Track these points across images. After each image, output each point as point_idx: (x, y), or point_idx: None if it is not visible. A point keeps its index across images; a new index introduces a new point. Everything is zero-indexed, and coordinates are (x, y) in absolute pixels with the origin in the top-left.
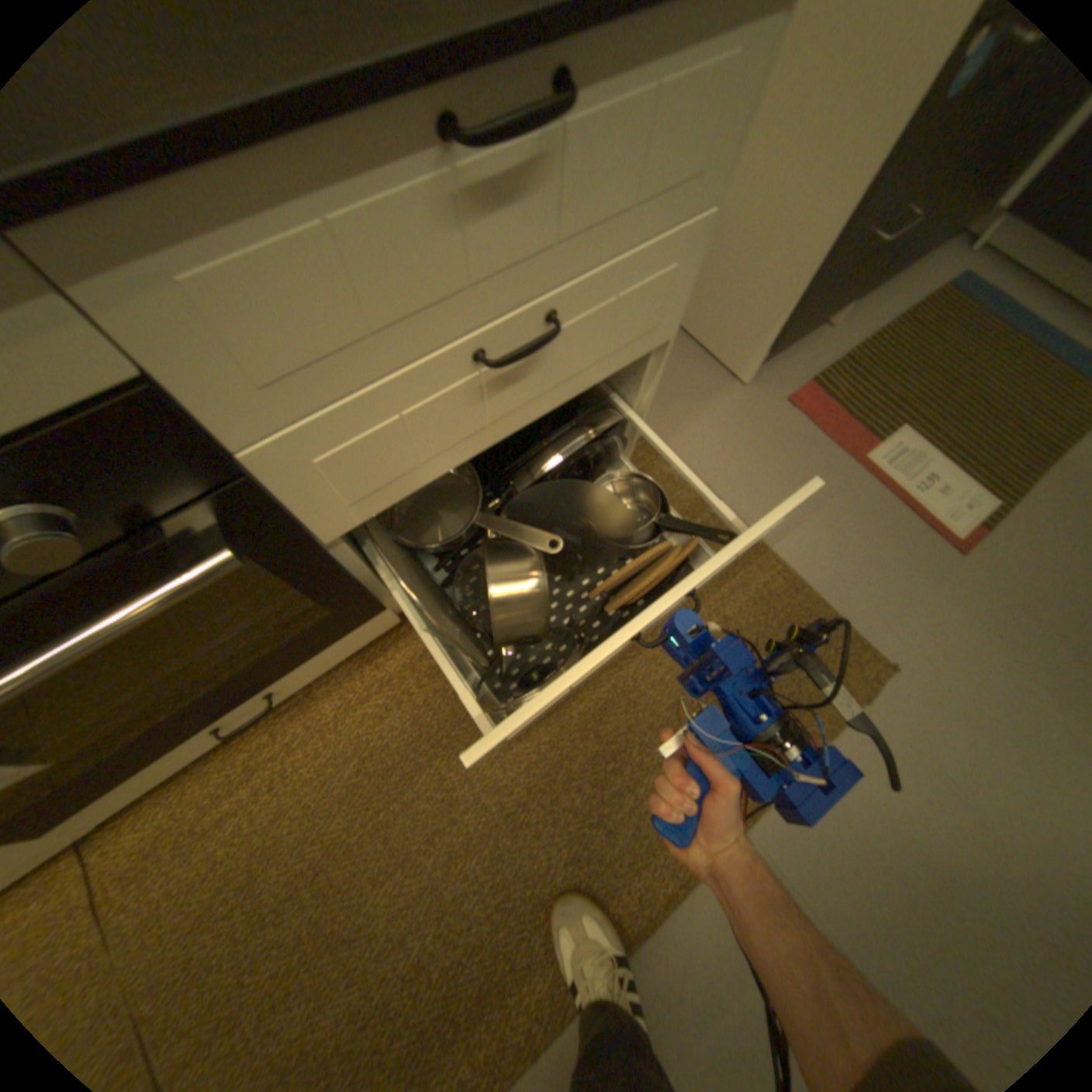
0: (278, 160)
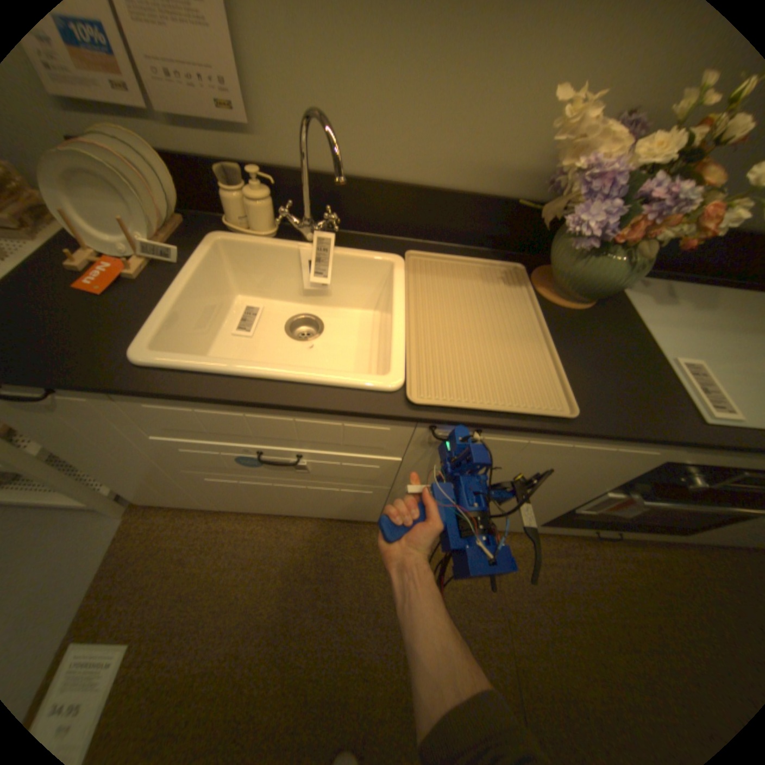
0: None
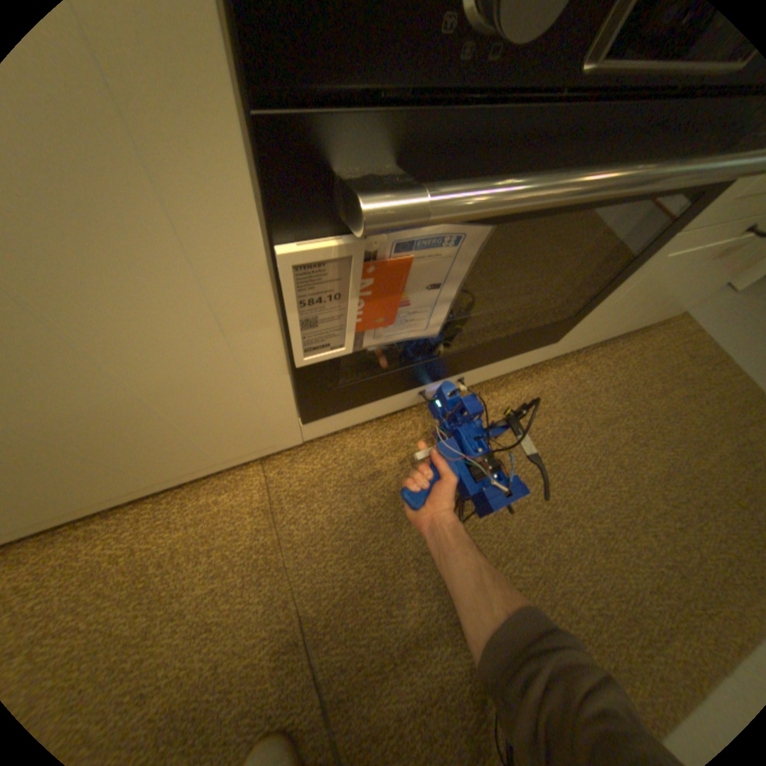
0: None
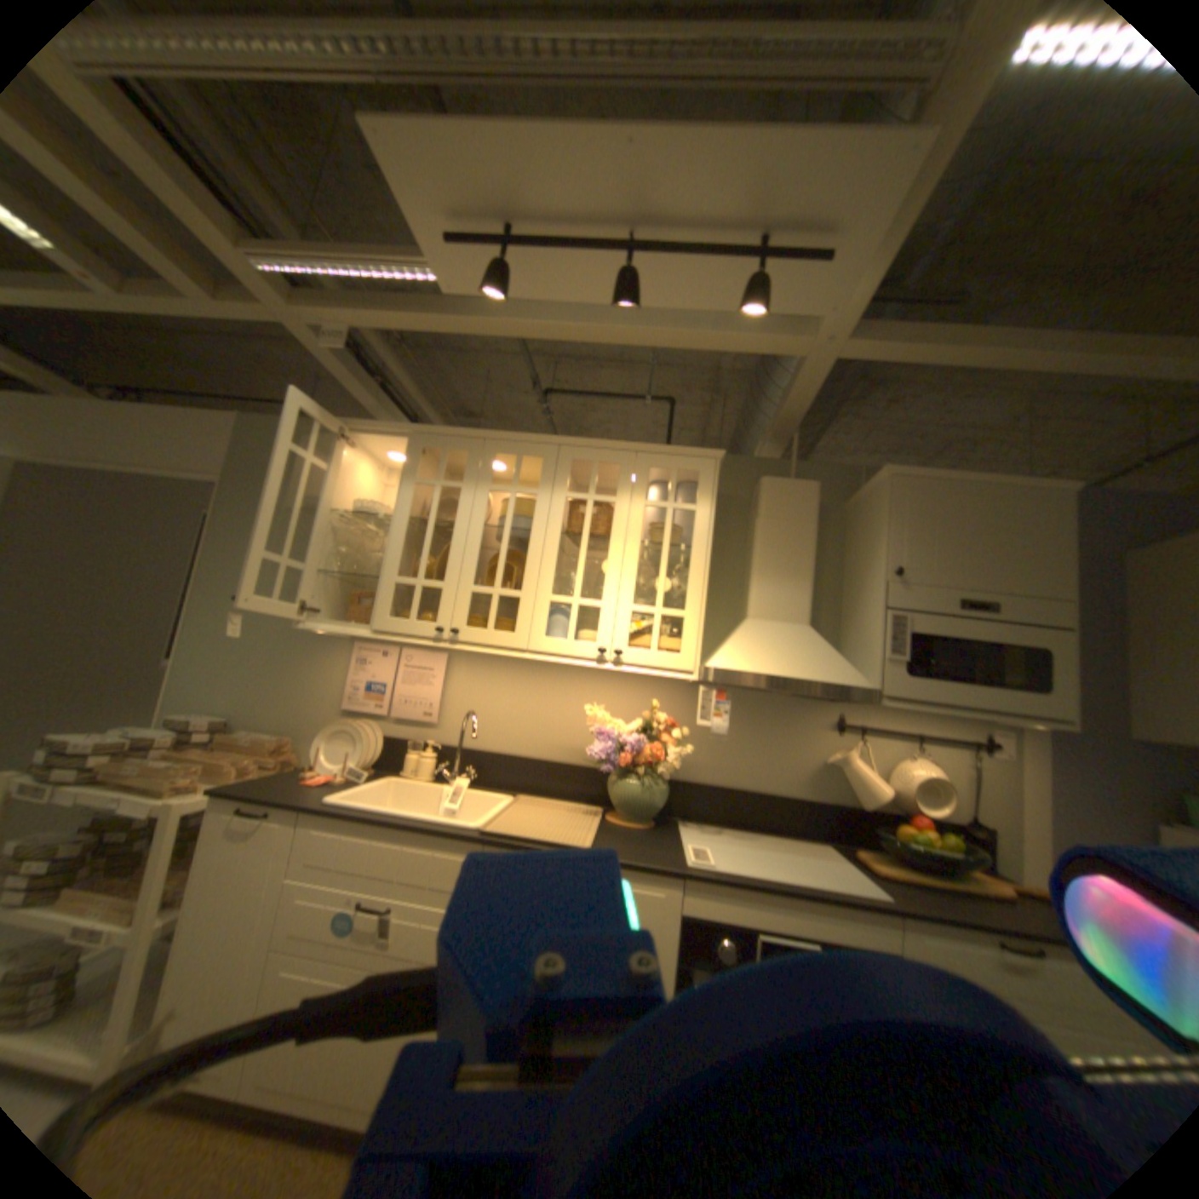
0: (960, 937)
